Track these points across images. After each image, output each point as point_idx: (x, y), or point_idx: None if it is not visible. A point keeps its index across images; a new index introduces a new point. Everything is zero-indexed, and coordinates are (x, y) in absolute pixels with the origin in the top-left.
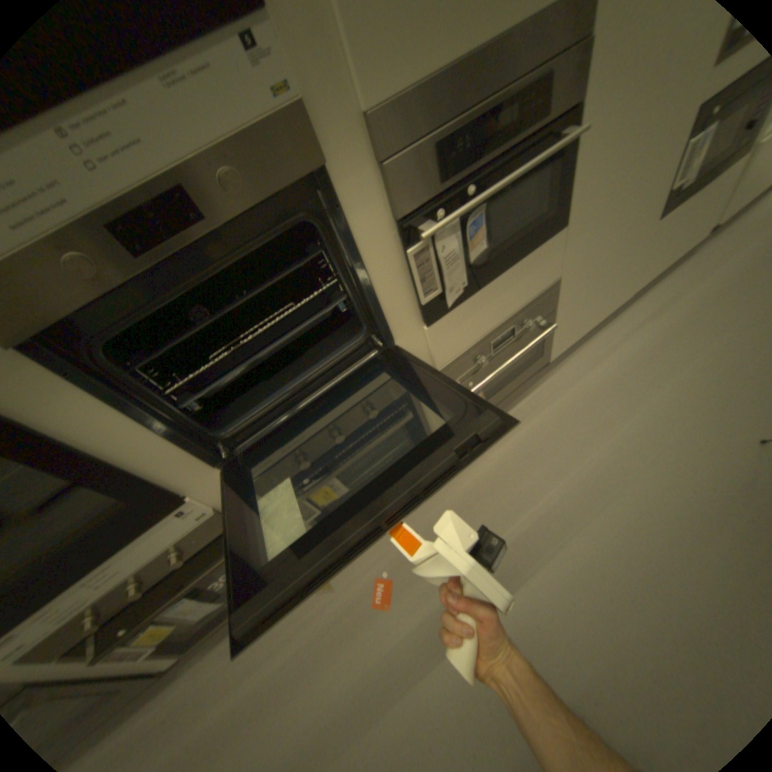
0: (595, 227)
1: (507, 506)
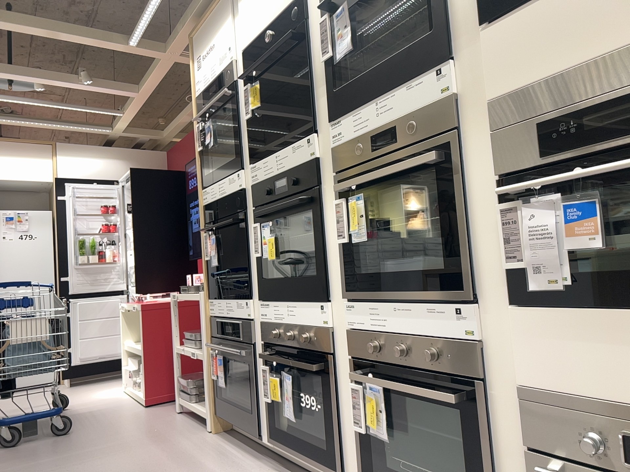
0: None
1: None
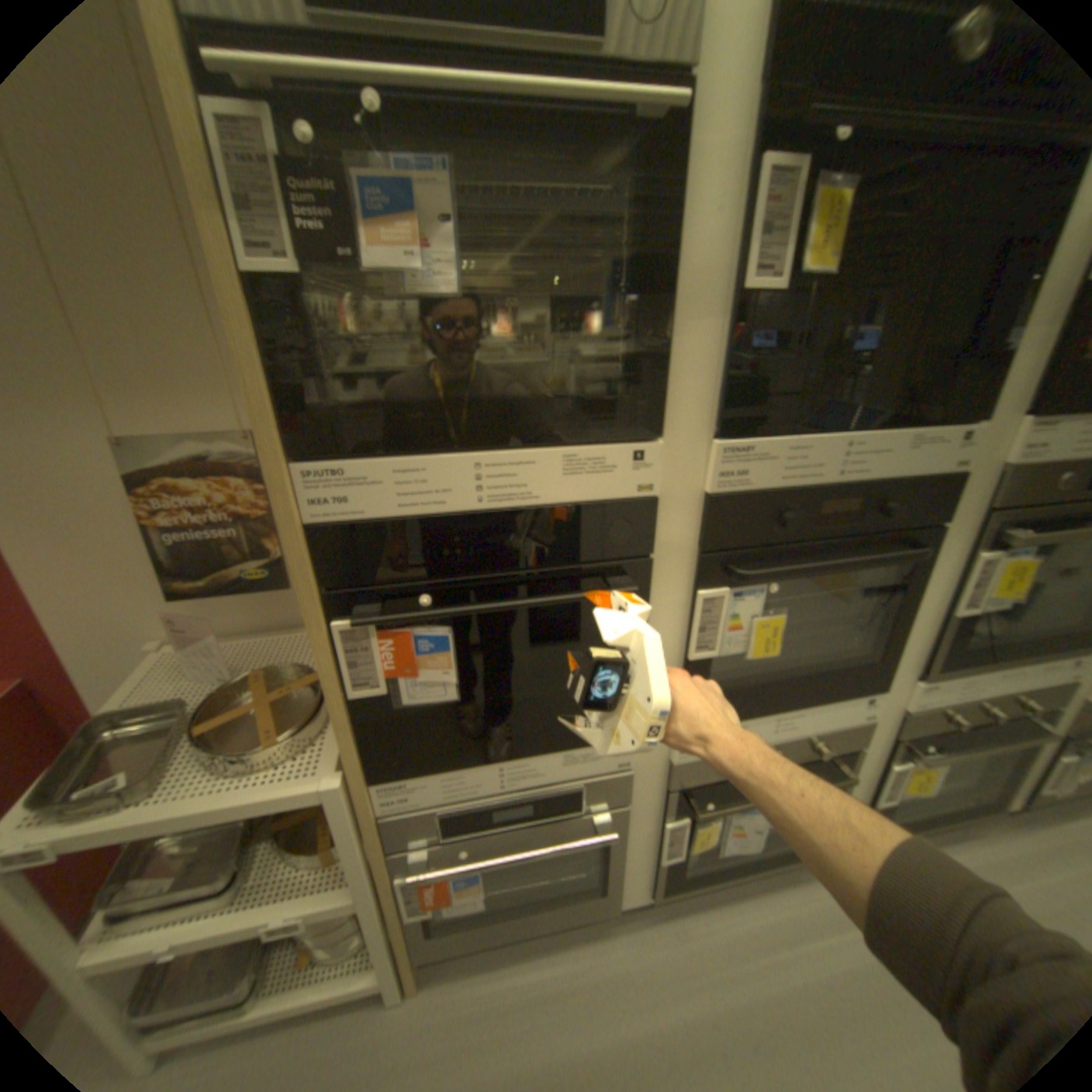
0: None
1: None
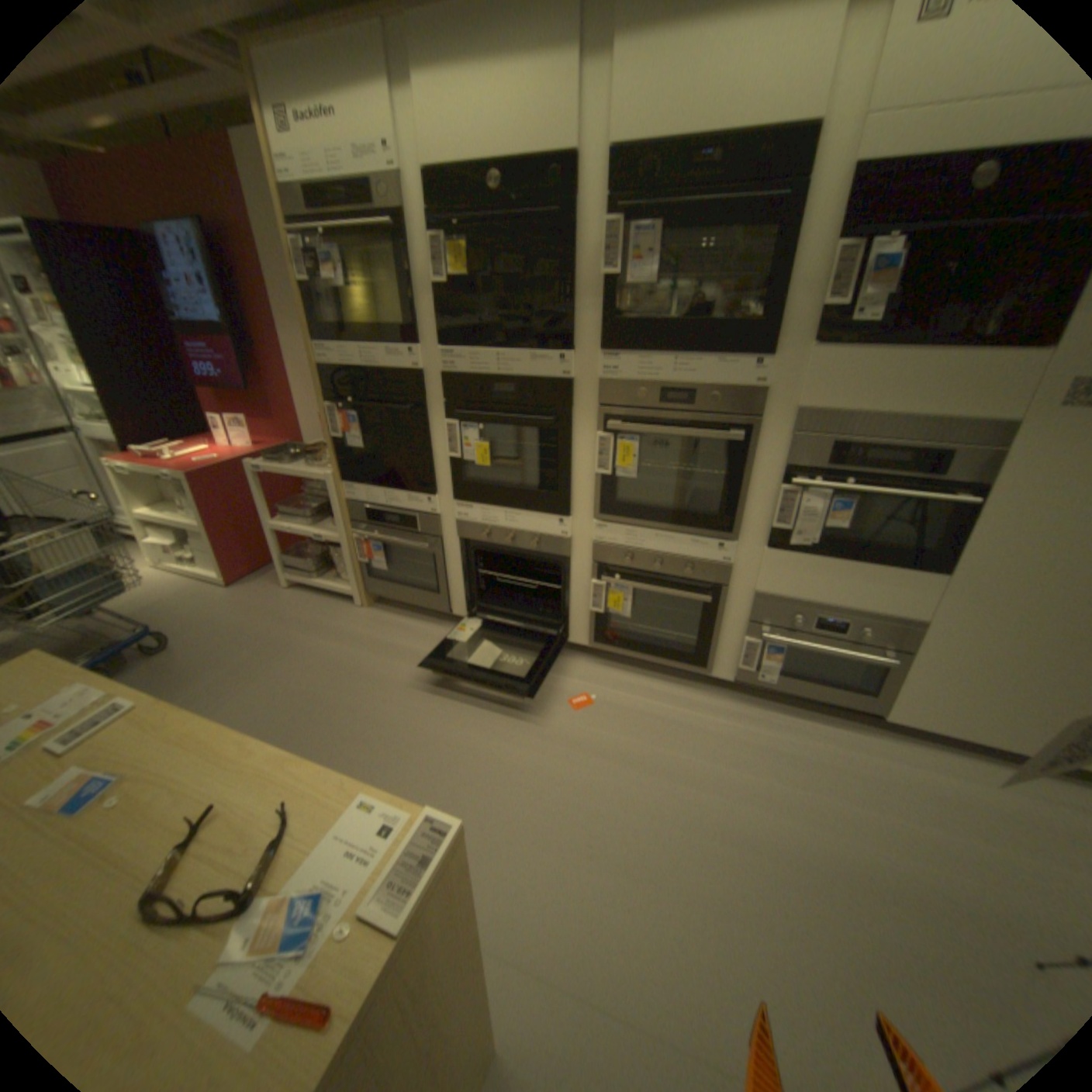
0: (1001, 609)
1: (721, 756)
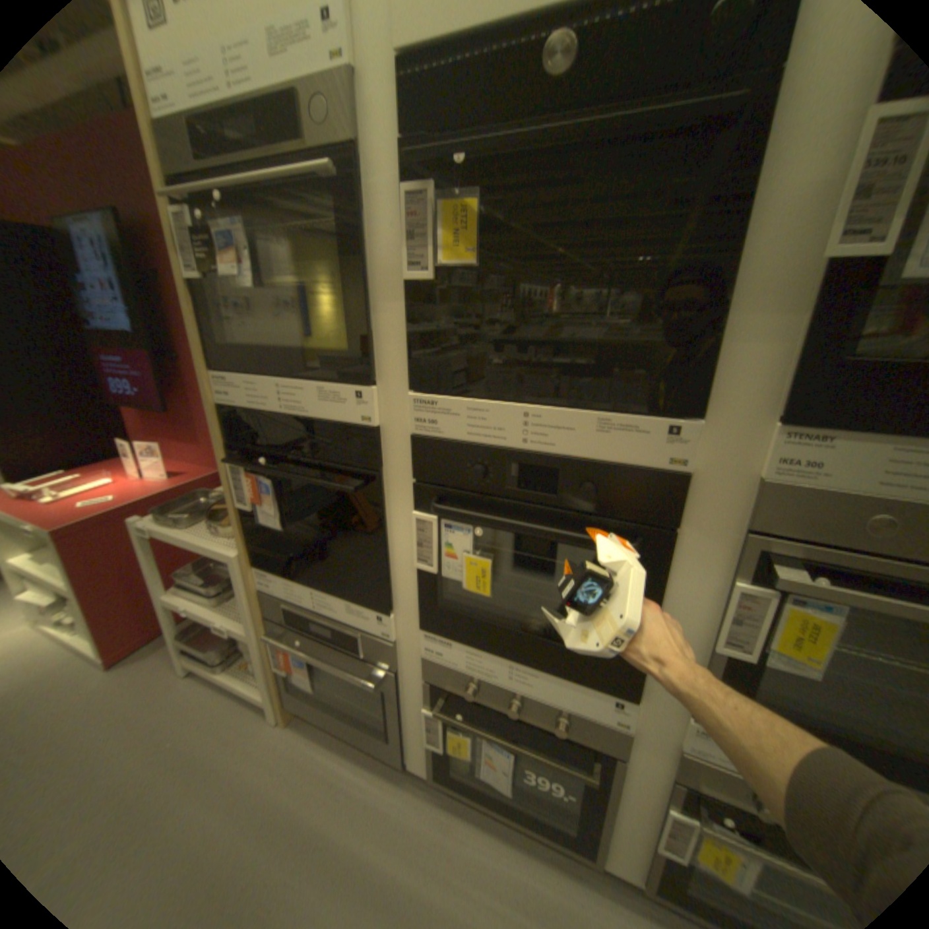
0: None
1: None
